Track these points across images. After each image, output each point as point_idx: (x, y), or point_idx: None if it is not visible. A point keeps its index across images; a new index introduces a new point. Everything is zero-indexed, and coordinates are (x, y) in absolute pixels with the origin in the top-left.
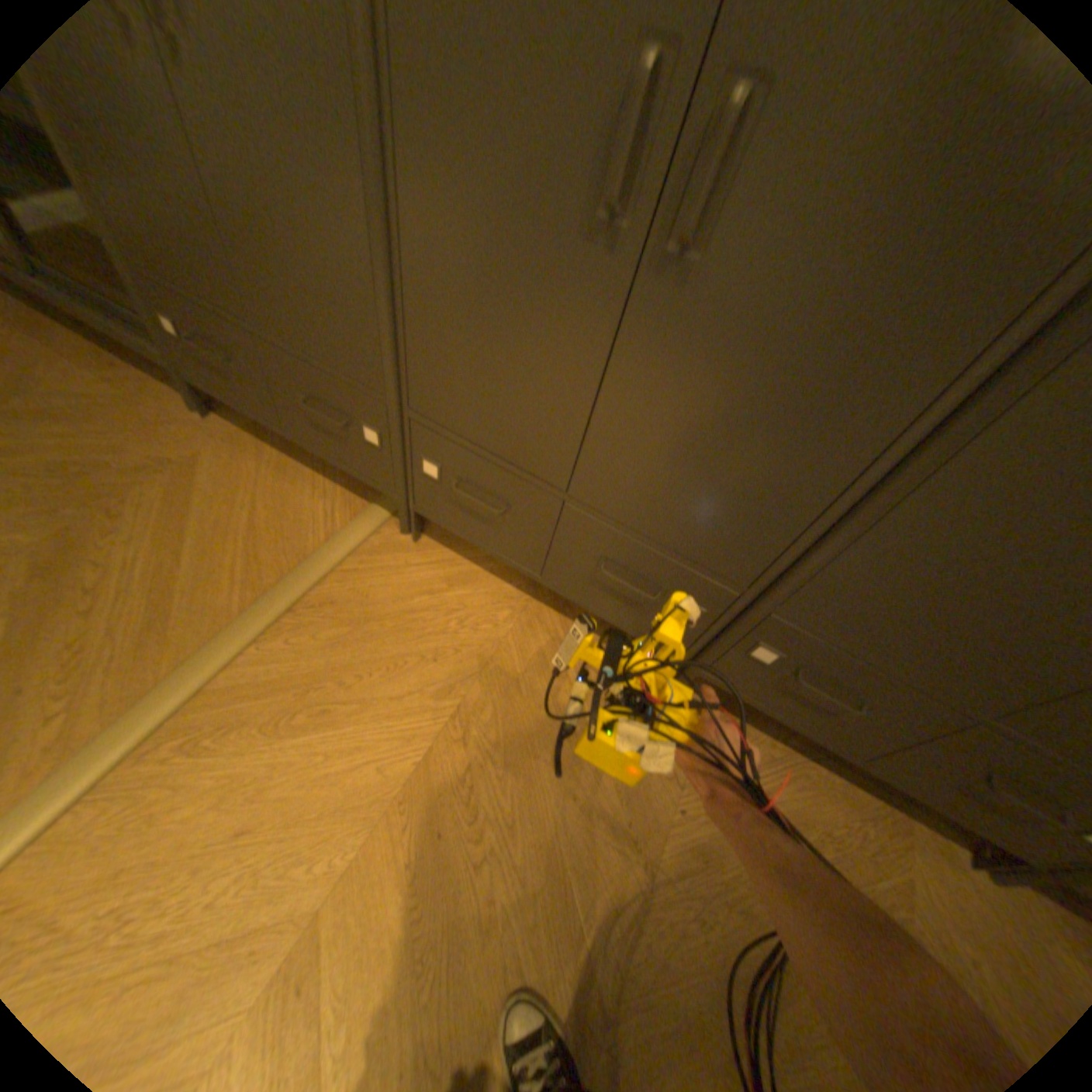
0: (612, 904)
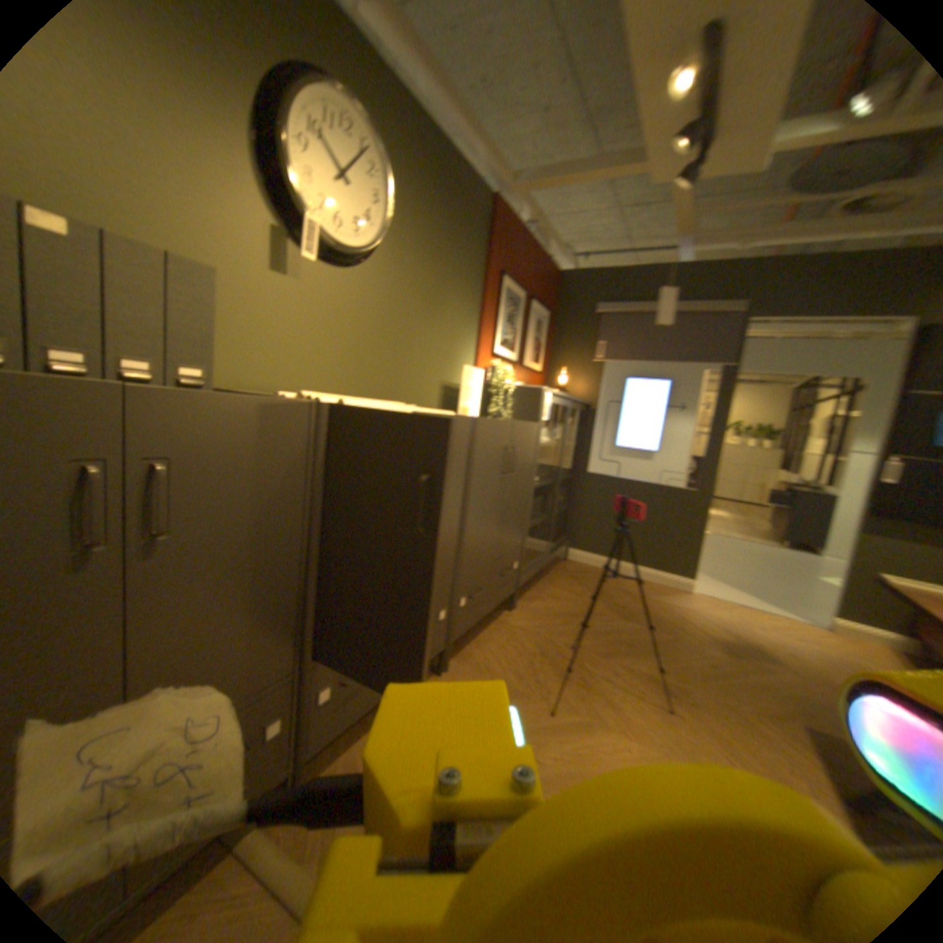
0: (544, 710)
